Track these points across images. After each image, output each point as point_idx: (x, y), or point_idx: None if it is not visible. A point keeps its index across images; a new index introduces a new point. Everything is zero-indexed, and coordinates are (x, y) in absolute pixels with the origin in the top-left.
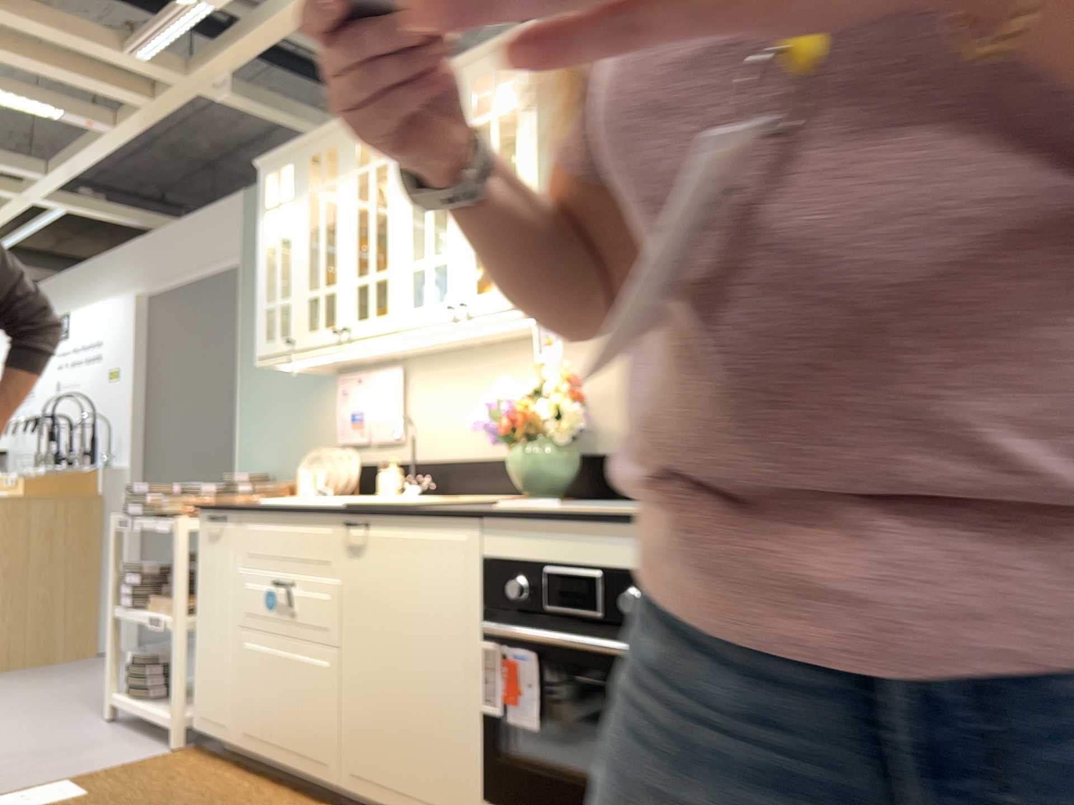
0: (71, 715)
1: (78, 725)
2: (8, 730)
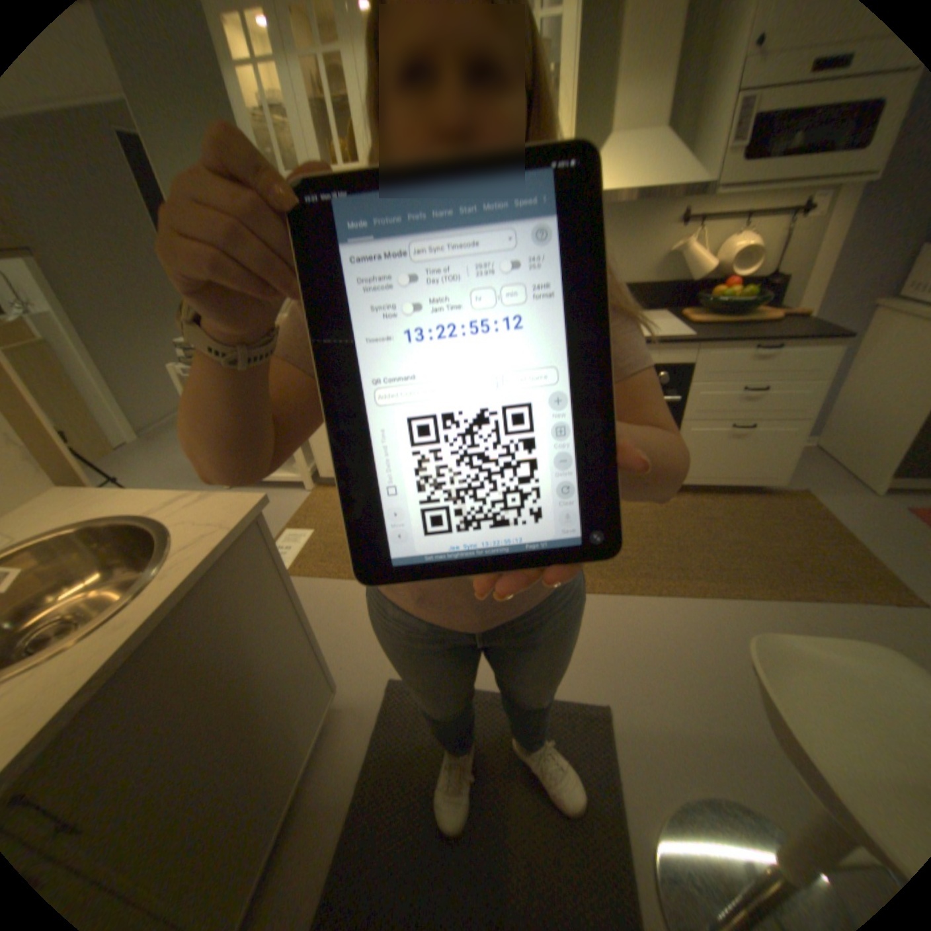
0: None
1: None
2: None
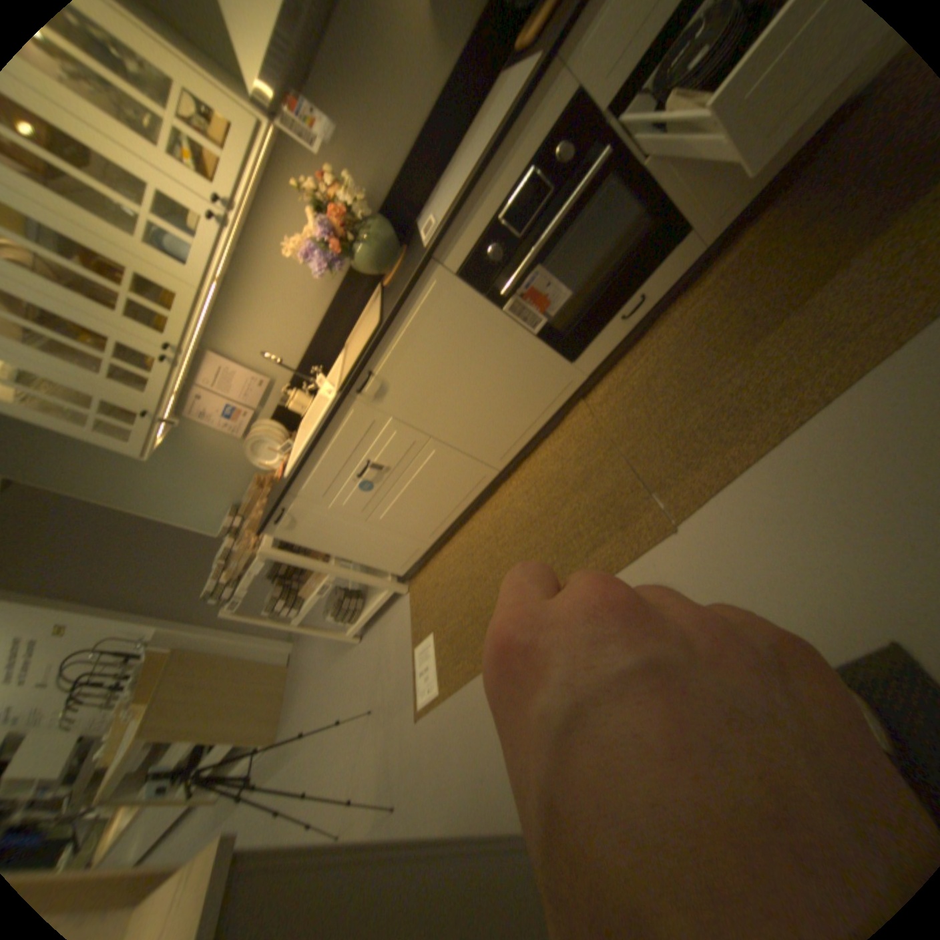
0: (345, 663)
1: (357, 656)
2: (344, 699)
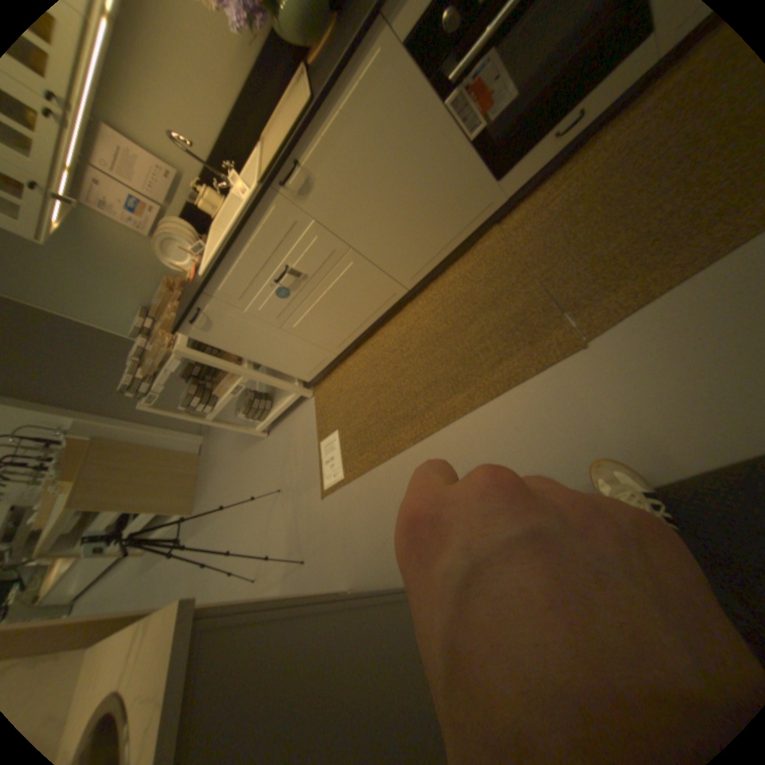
0: (254, 454)
1: (265, 449)
2: (255, 482)
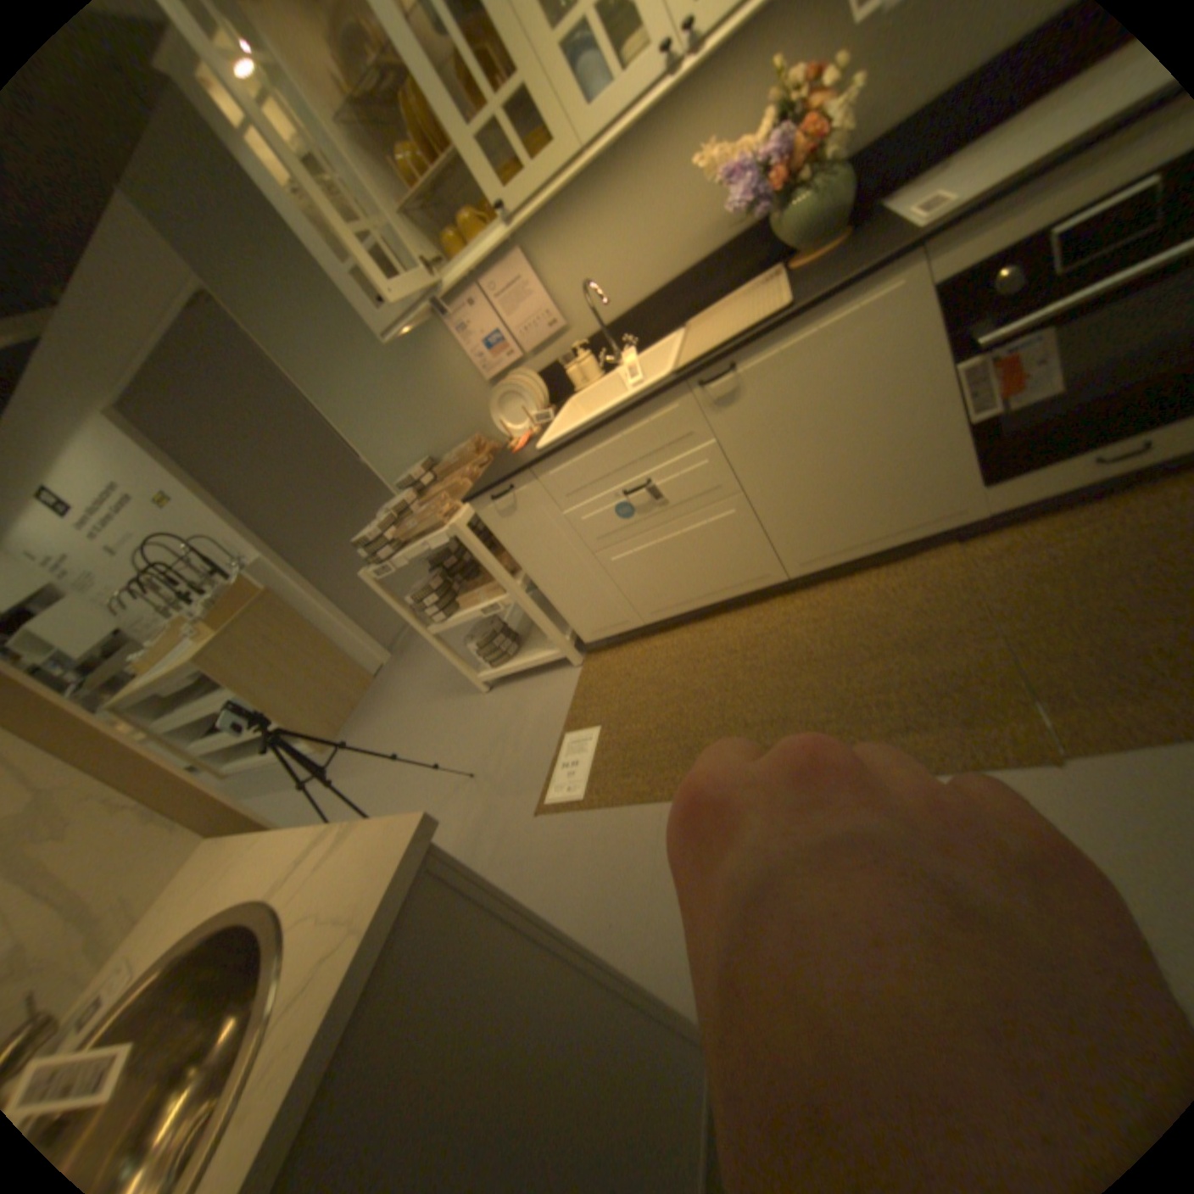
0: (454, 708)
1: (474, 707)
2: (438, 747)
